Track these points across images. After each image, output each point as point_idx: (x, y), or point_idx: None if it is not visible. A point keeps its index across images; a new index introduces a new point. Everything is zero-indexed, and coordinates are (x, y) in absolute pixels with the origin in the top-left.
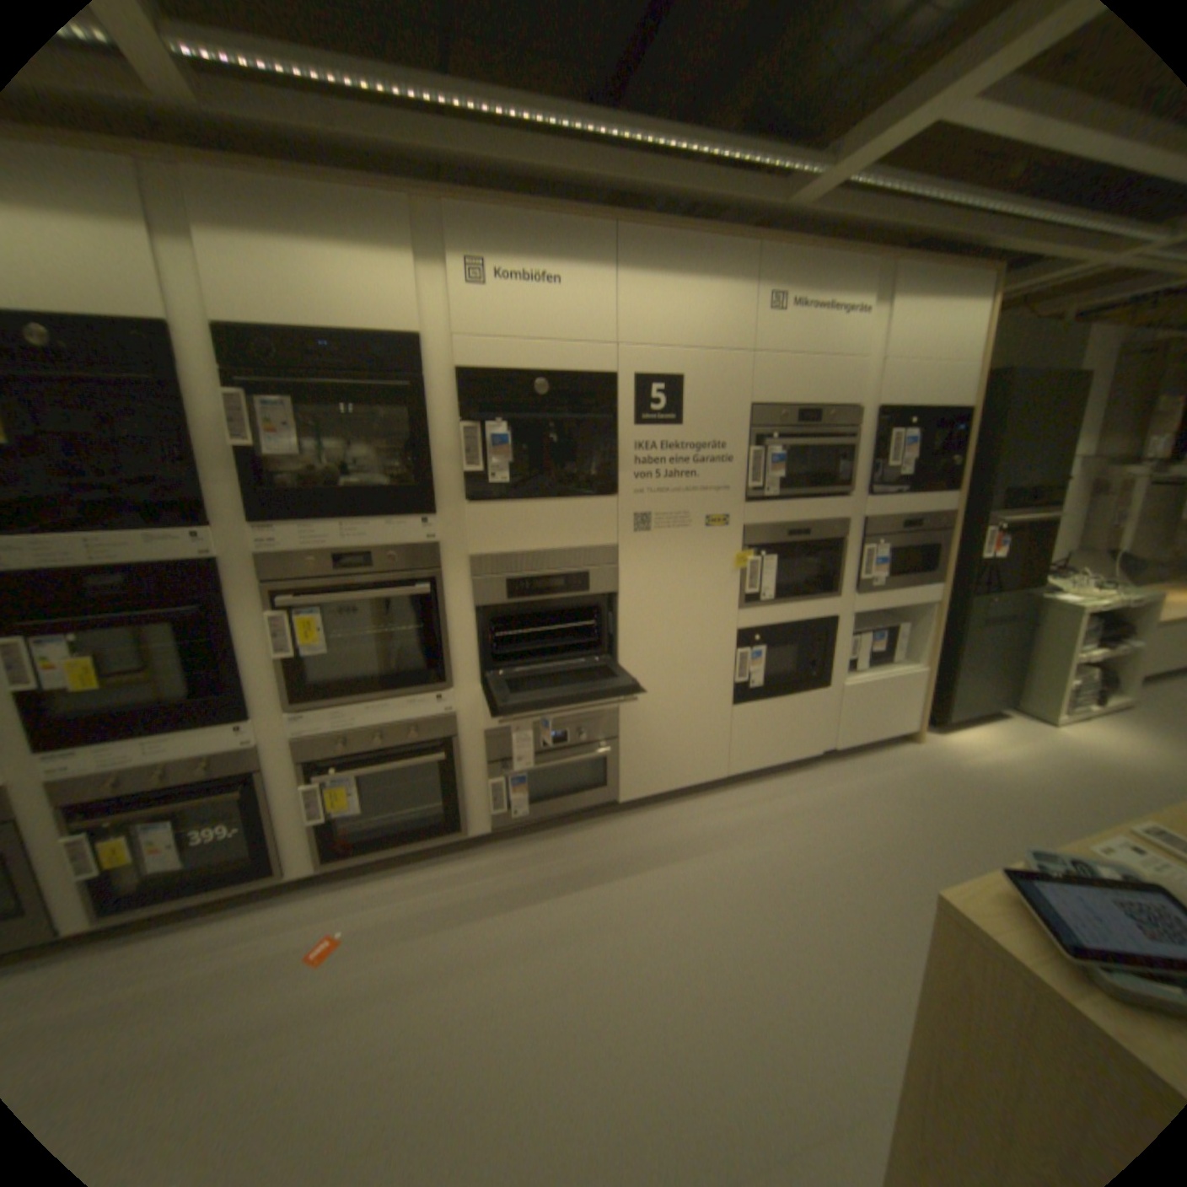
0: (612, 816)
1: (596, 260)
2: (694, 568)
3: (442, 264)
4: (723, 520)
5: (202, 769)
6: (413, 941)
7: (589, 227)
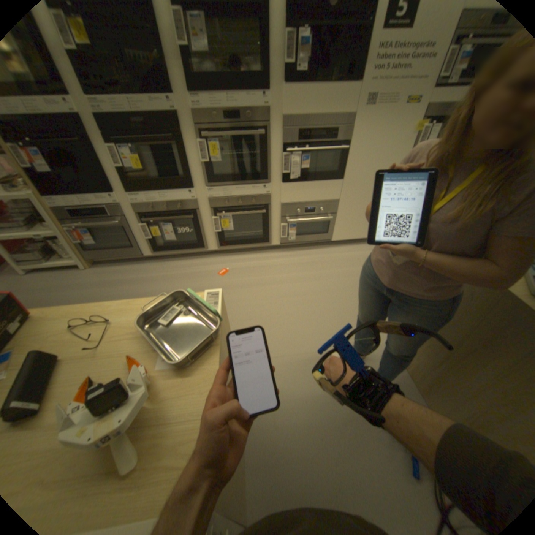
0: (327, 246)
1: None
2: (393, 129)
3: None
4: (417, 99)
5: (179, 205)
6: (252, 274)
7: None
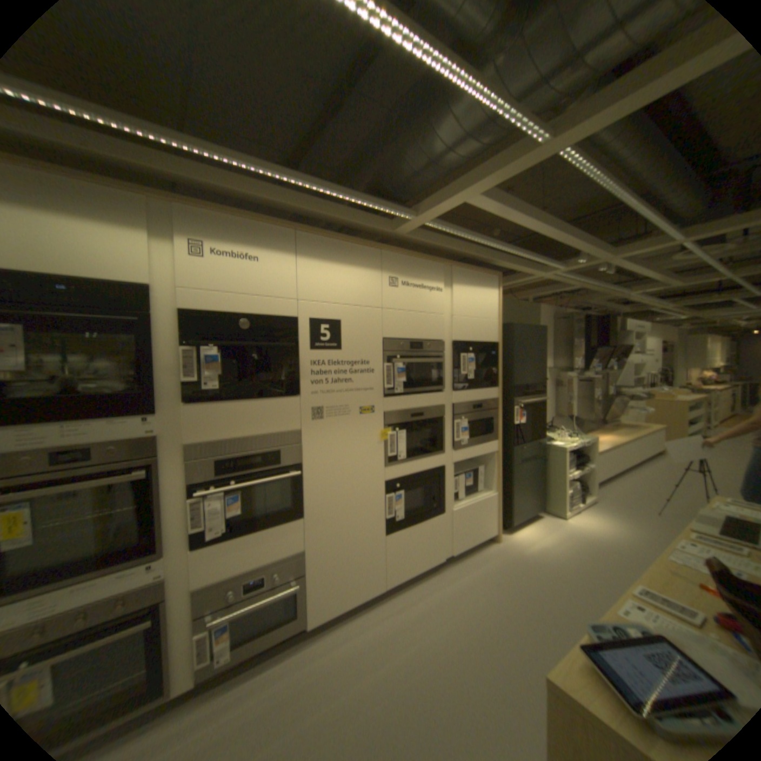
0: (302, 644)
1: (283, 250)
2: (354, 442)
3: (172, 242)
4: (371, 410)
5: None
6: None
7: (278, 231)
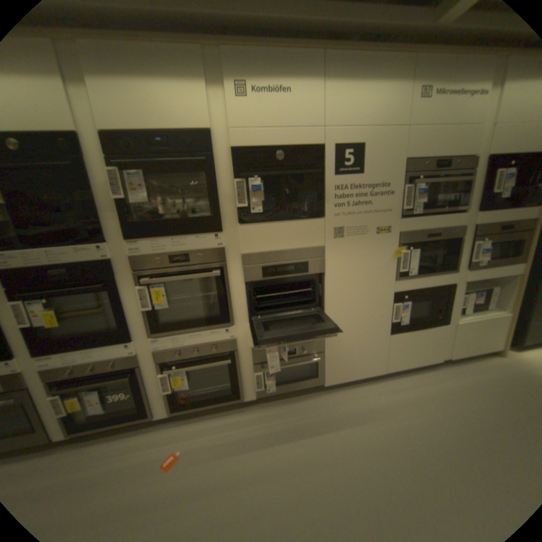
0: (321, 393)
1: (312, 75)
2: (370, 258)
3: (222, 85)
4: (387, 229)
5: (110, 366)
6: (214, 462)
7: (308, 54)
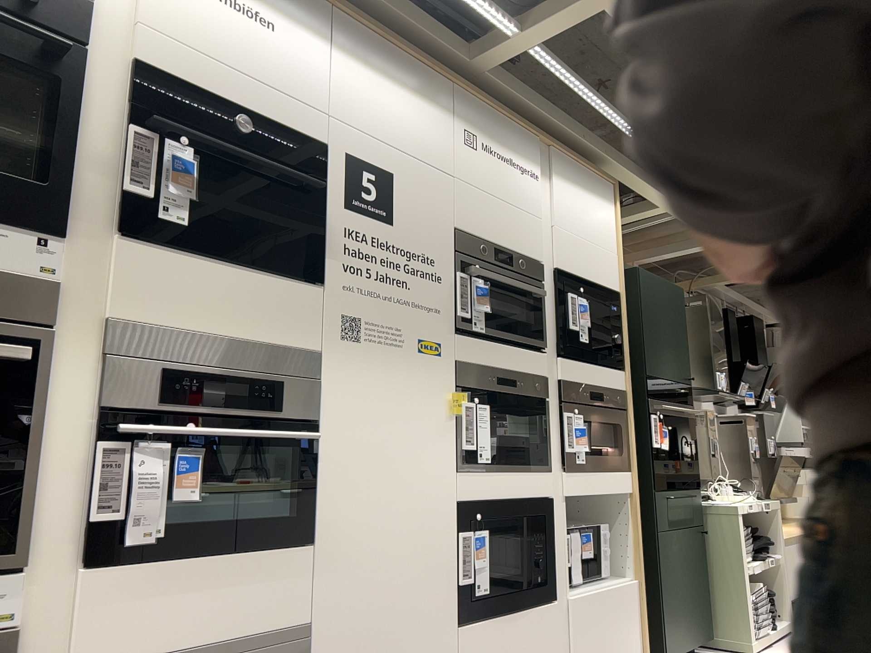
0: None
1: (313, 30)
2: (408, 405)
3: None
4: (435, 349)
5: None
6: None
7: None
